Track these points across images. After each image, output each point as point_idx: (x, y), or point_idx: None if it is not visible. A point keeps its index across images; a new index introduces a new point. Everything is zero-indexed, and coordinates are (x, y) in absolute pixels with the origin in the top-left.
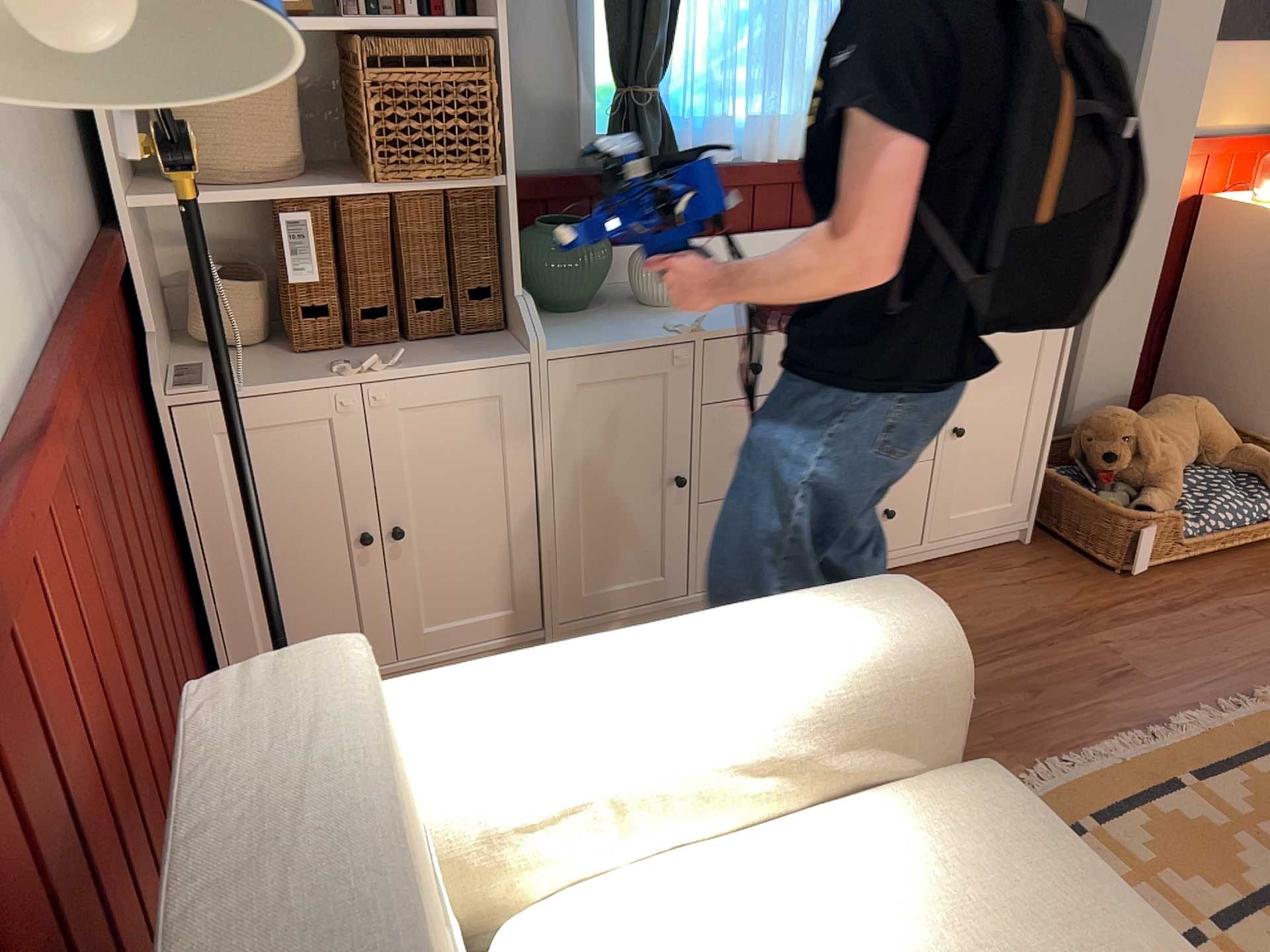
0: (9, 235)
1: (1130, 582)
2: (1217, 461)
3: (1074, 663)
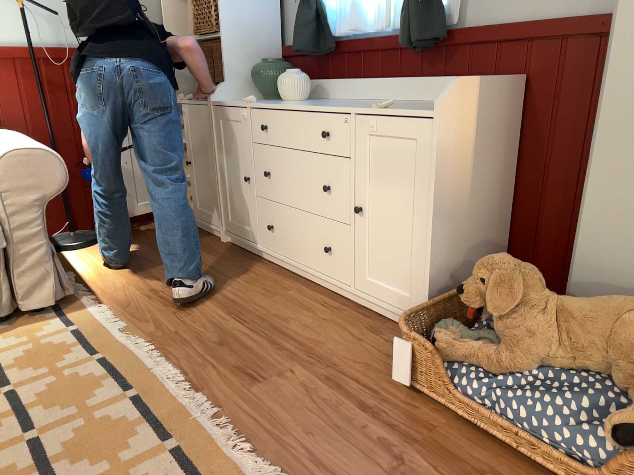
0: (45, 25)
1: (399, 388)
2: (629, 385)
3: (261, 358)
